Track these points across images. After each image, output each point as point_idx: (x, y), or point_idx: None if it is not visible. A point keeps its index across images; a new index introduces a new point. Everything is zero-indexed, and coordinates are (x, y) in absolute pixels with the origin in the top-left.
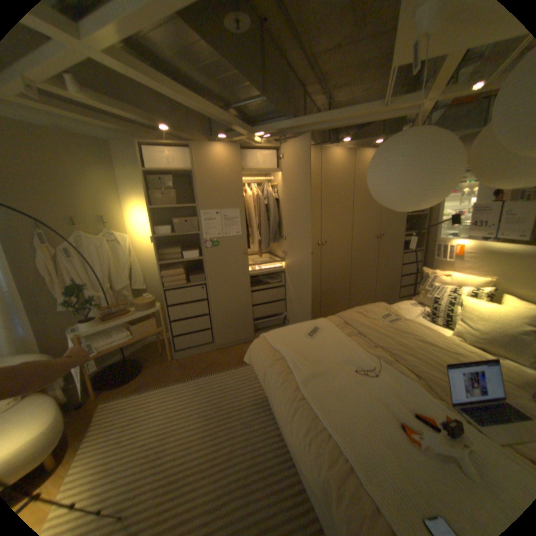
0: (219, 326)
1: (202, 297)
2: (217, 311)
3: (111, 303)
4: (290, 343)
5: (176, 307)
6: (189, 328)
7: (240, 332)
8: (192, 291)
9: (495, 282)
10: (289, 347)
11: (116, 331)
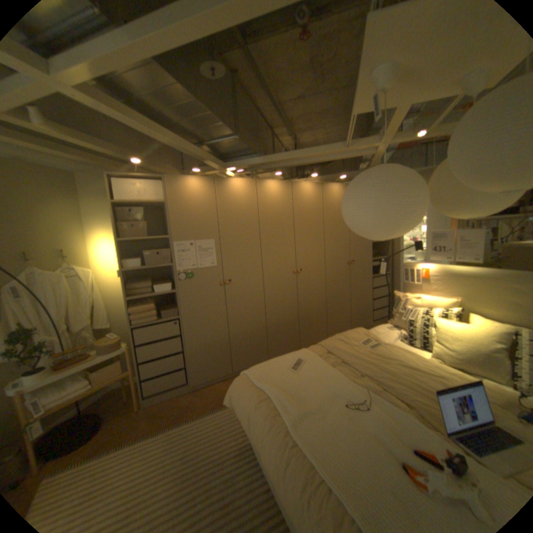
0: (194, 365)
1: (175, 334)
2: (192, 348)
3: (66, 348)
4: (274, 380)
5: (145, 347)
6: (159, 370)
7: (217, 370)
8: (164, 327)
9: (461, 302)
10: (273, 385)
11: (71, 382)
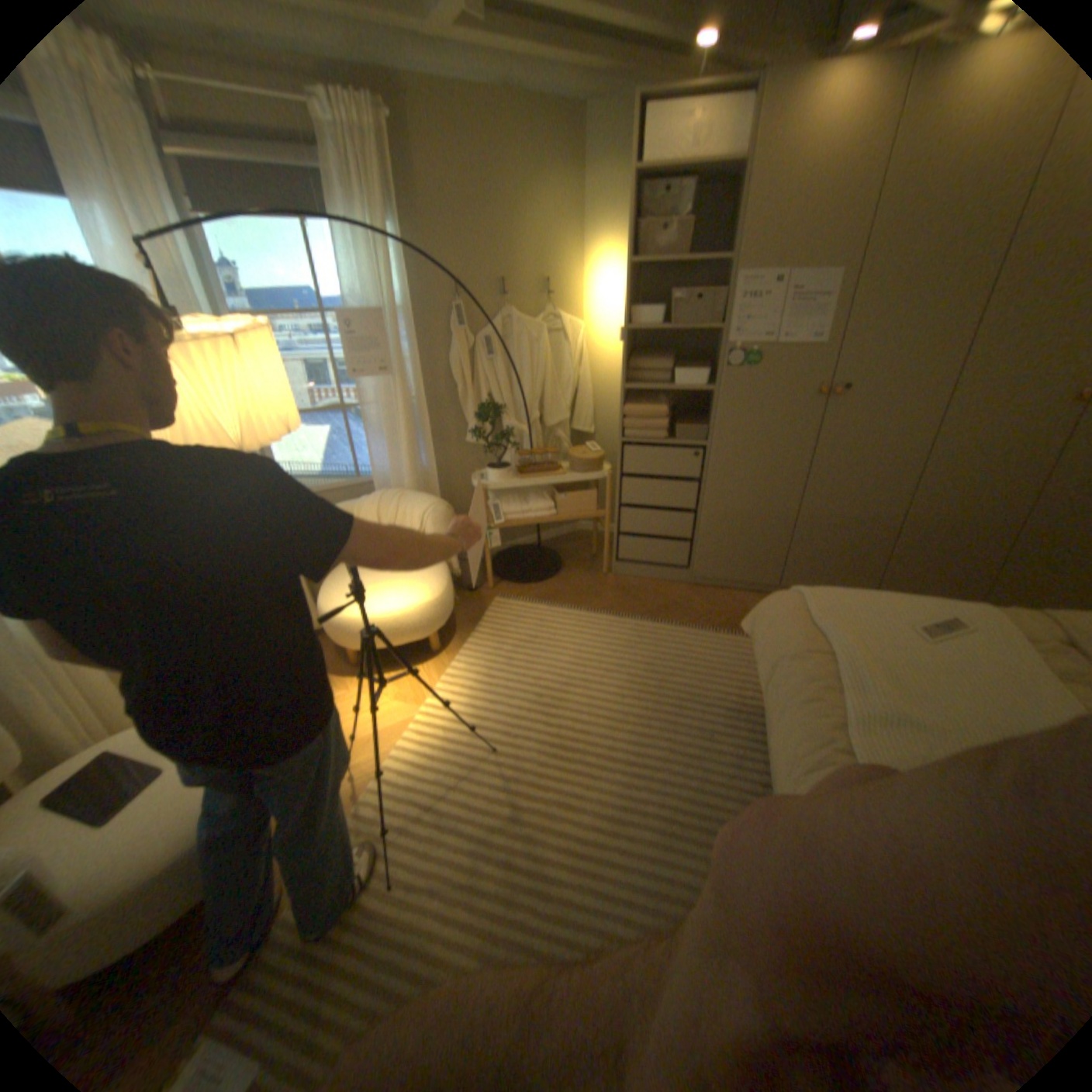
0: (711, 540)
1: (693, 473)
2: (716, 509)
3: (537, 446)
4: (867, 629)
5: (638, 480)
6: (651, 526)
7: (752, 567)
8: (676, 454)
9: None
10: (860, 636)
11: (536, 495)
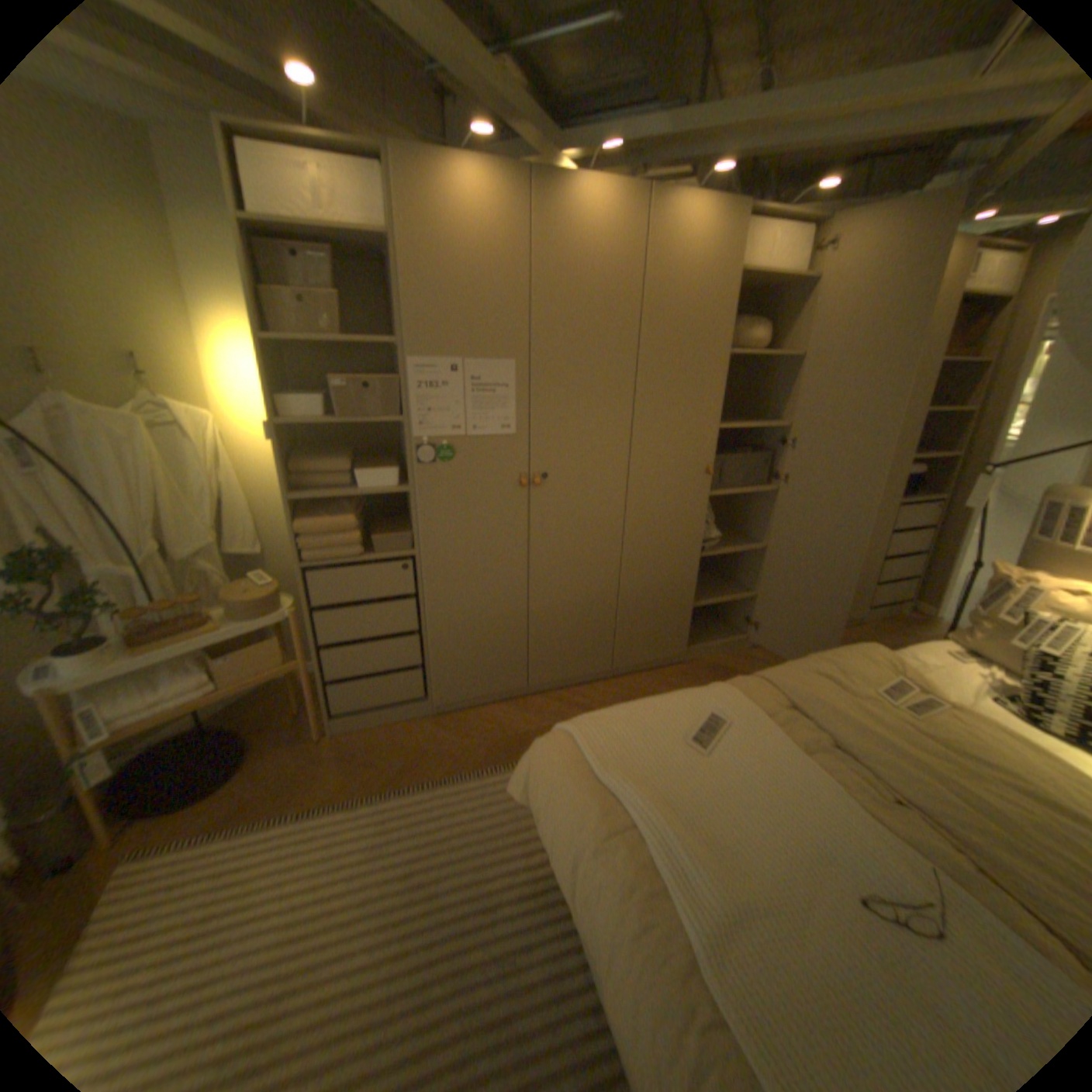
0: (444, 661)
1: (405, 589)
2: (441, 625)
3: (163, 590)
4: (650, 770)
5: (335, 611)
6: (367, 663)
7: (495, 677)
8: (379, 572)
9: None
10: (649, 787)
11: (172, 670)
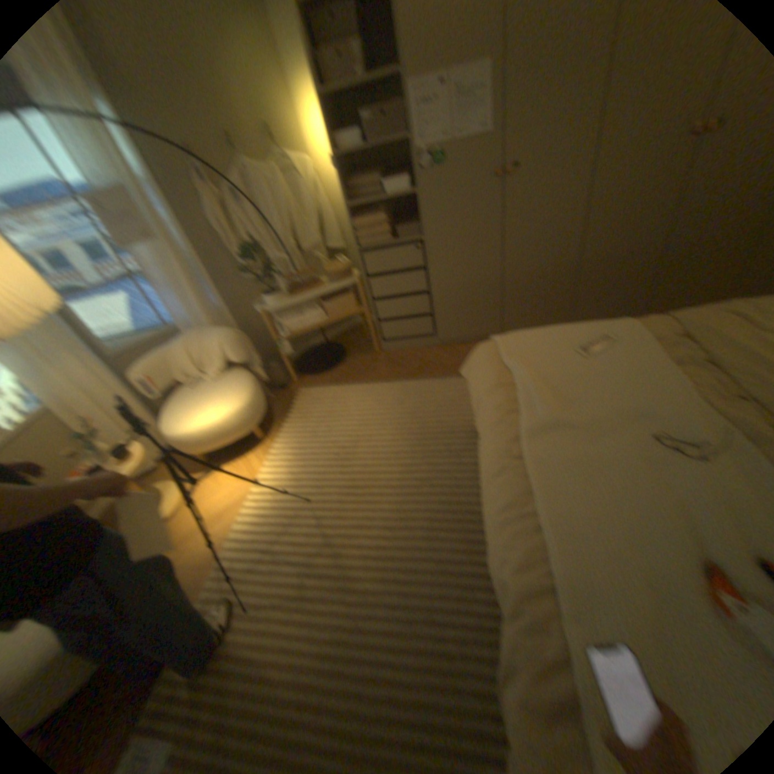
0: (445, 313)
1: (419, 265)
2: (442, 289)
3: (303, 271)
4: (537, 360)
5: (381, 280)
6: (401, 312)
7: (479, 325)
8: (403, 254)
9: None
10: (532, 367)
11: (310, 310)
